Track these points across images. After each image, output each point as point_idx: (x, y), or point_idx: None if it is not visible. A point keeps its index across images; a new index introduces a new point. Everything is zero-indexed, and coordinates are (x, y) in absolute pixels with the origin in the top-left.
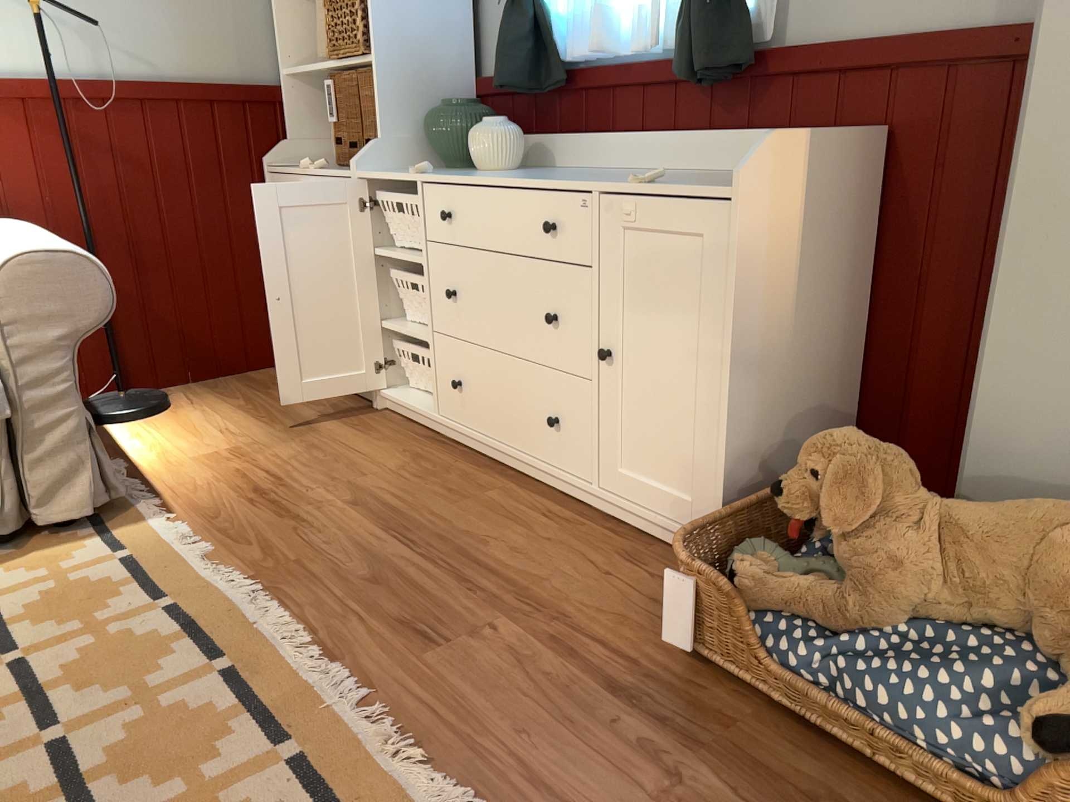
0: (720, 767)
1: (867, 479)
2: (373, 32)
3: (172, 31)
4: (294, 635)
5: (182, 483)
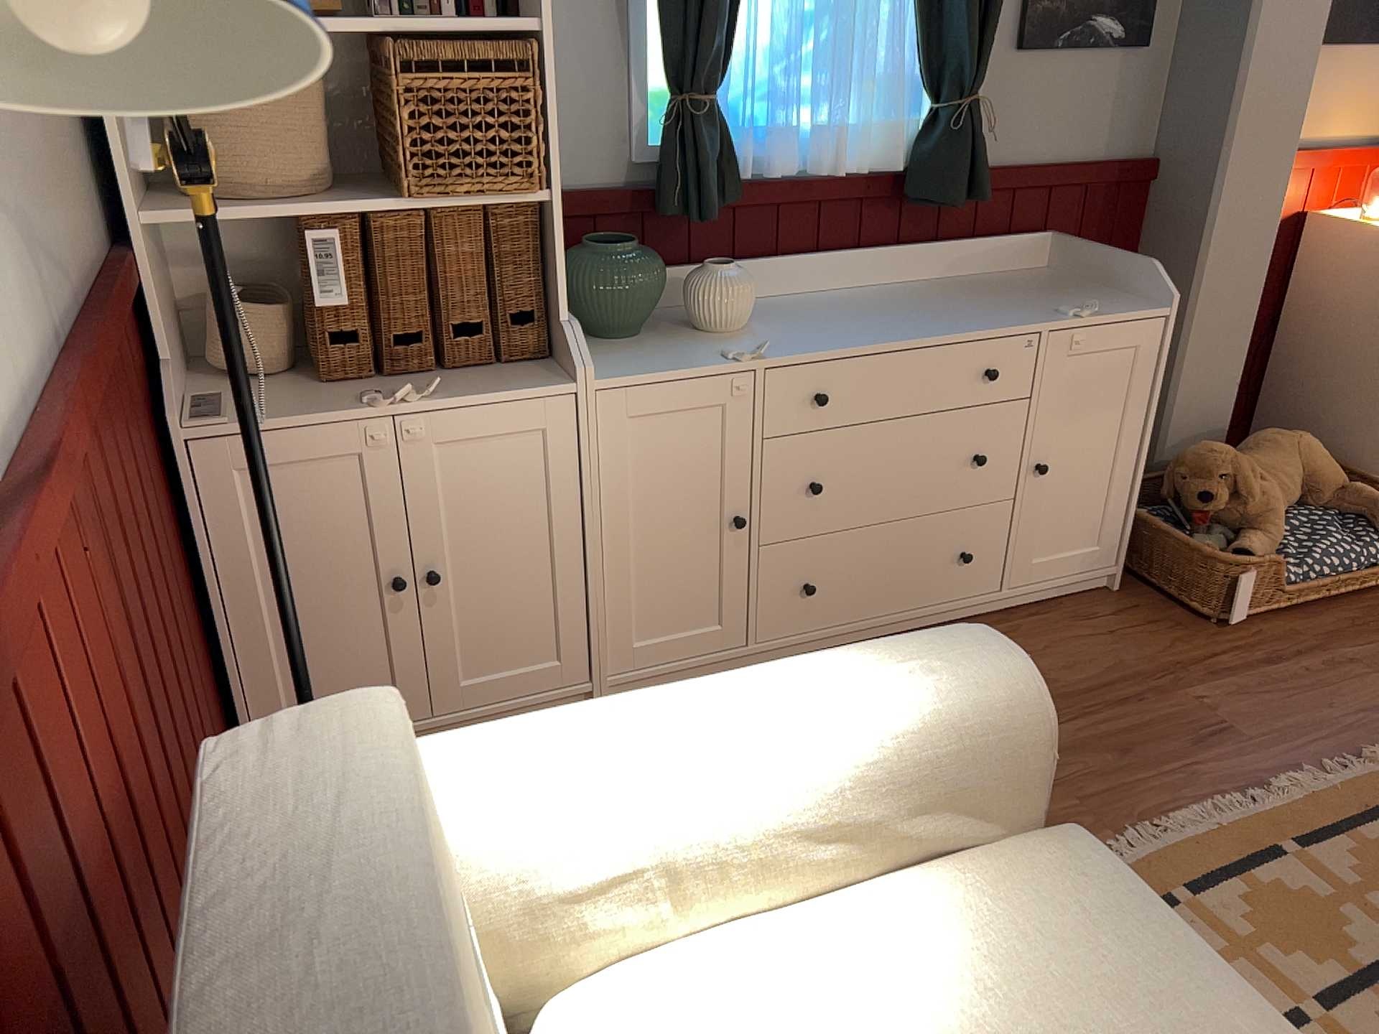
0: (1339, 646)
1: (1247, 465)
2: (552, 153)
3: (43, 168)
4: (1229, 806)
5: None
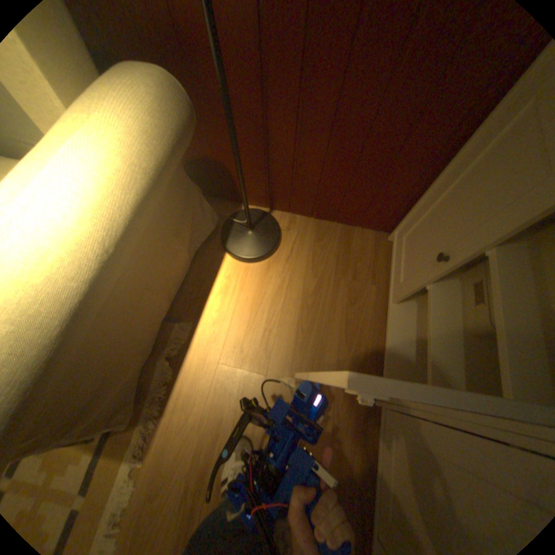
0: None
1: None
2: None
3: None
4: None
5: (186, 407)
